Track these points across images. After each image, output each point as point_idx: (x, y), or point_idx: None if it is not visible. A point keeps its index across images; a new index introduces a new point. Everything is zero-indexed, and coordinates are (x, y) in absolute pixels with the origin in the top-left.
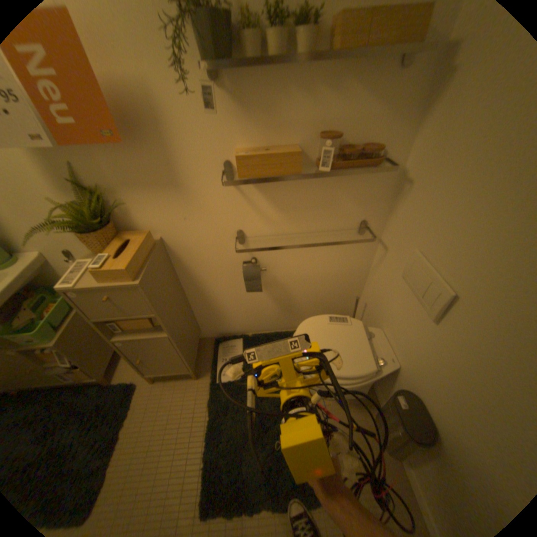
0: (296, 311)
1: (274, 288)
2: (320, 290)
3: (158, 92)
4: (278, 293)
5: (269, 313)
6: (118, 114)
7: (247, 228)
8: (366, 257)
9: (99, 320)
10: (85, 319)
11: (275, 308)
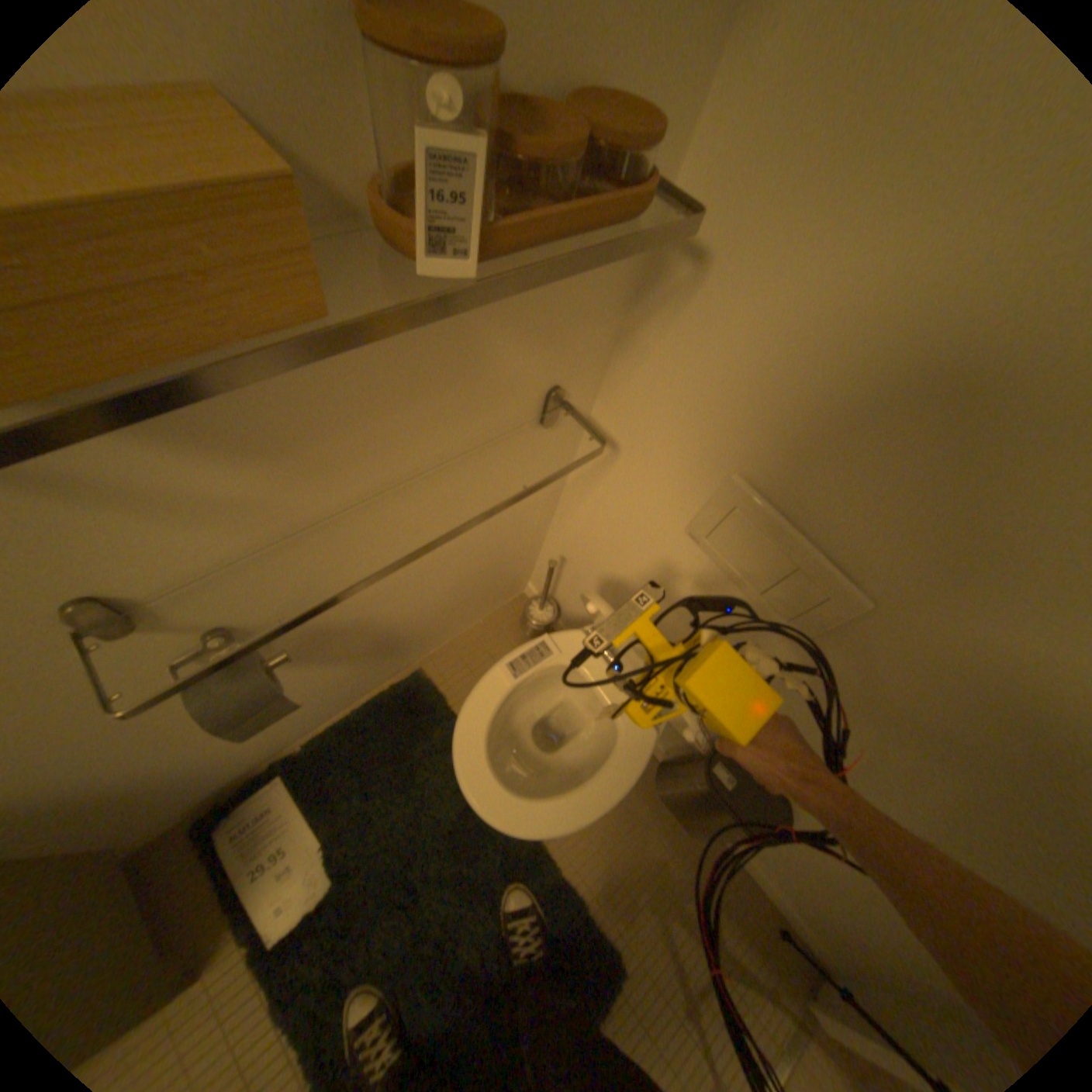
0: (403, 642)
1: (326, 645)
2: (455, 578)
3: None
4: (344, 645)
5: (332, 688)
6: None
7: (113, 577)
8: (556, 467)
9: None
10: None
11: (344, 672)
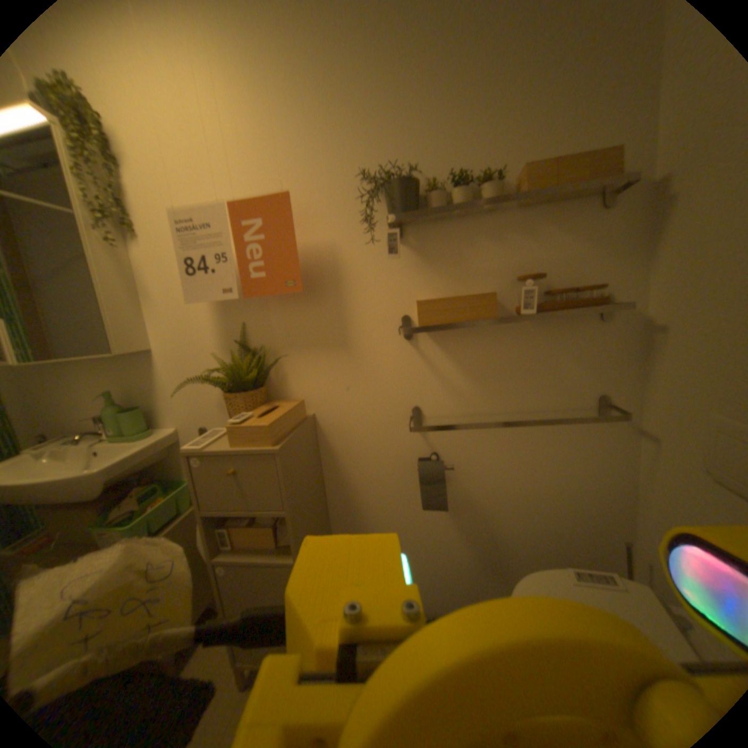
0: (511, 573)
1: (469, 515)
2: (552, 527)
3: (345, 253)
4: (477, 527)
5: (461, 572)
6: (304, 274)
7: (428, 404)
8: (628, 462)
9: (210, 520)
10: (196, 509)
11: (471, 561)
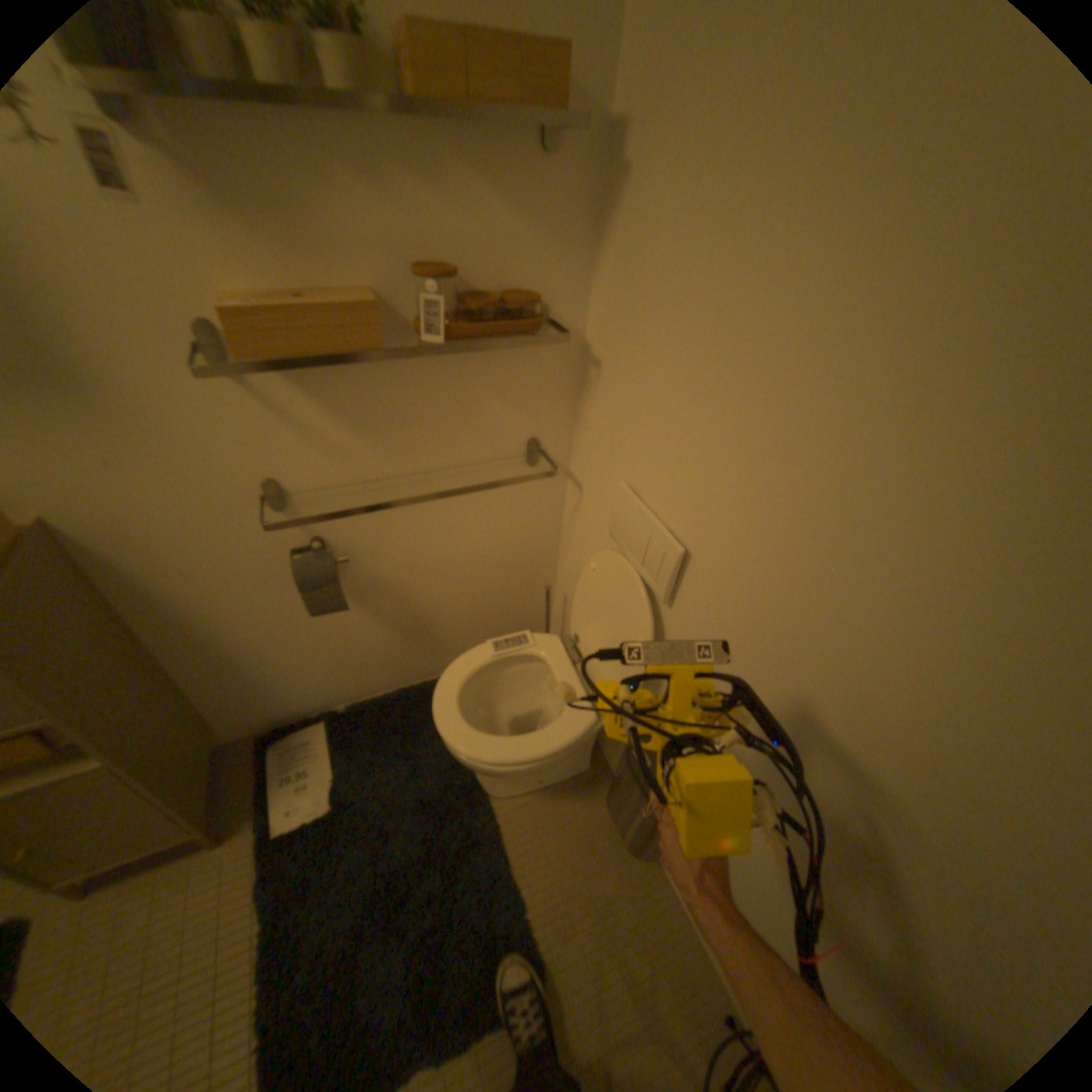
0: (435, 636)
1: (378, 598)
2: (476, 585)
3: None
4: (390, 606)
5: (378, 652)
6: None
7: (289, 474)
8: (550, 508)
9: None
10: None
11: (388, 639)
